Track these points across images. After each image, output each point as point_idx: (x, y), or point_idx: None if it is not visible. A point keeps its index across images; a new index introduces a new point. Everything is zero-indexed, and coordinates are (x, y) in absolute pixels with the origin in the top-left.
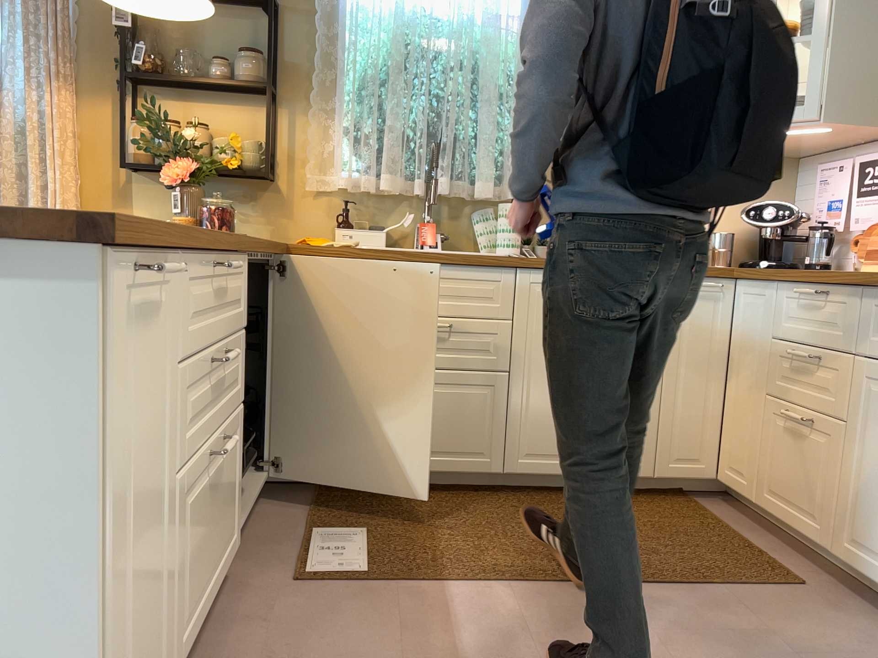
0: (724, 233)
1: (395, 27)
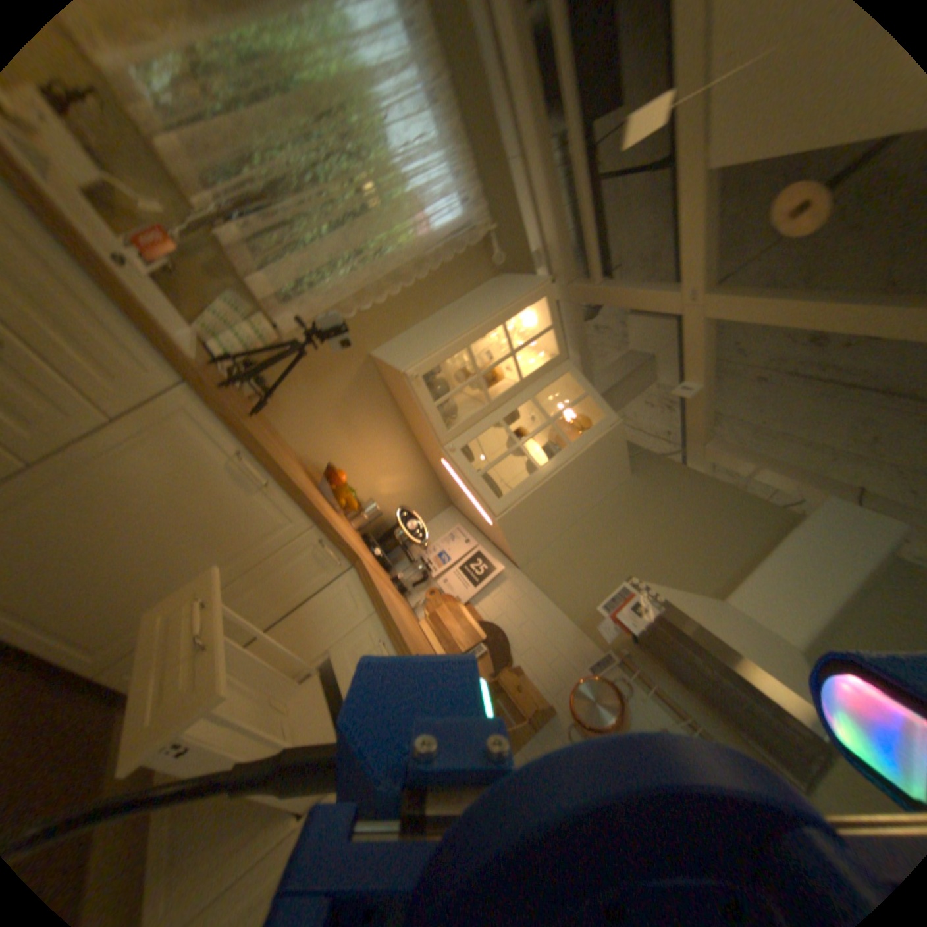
0: (375, 507)
1: (346, 82)
